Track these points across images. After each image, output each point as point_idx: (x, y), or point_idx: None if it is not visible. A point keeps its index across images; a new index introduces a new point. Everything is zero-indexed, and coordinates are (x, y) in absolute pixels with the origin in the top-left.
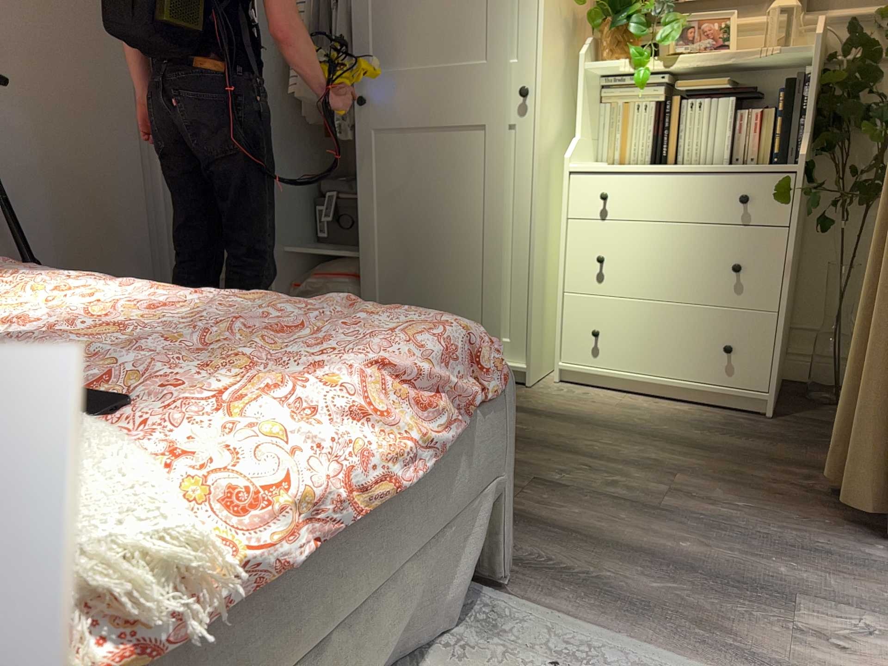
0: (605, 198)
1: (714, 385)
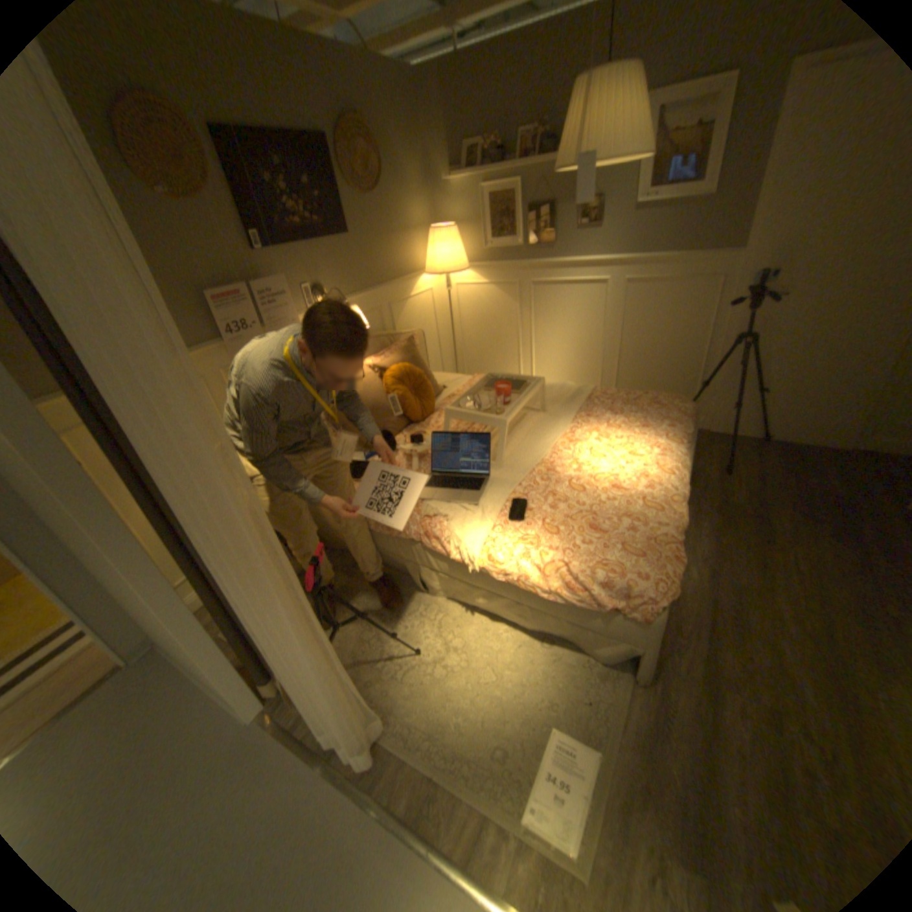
0: None
1: None
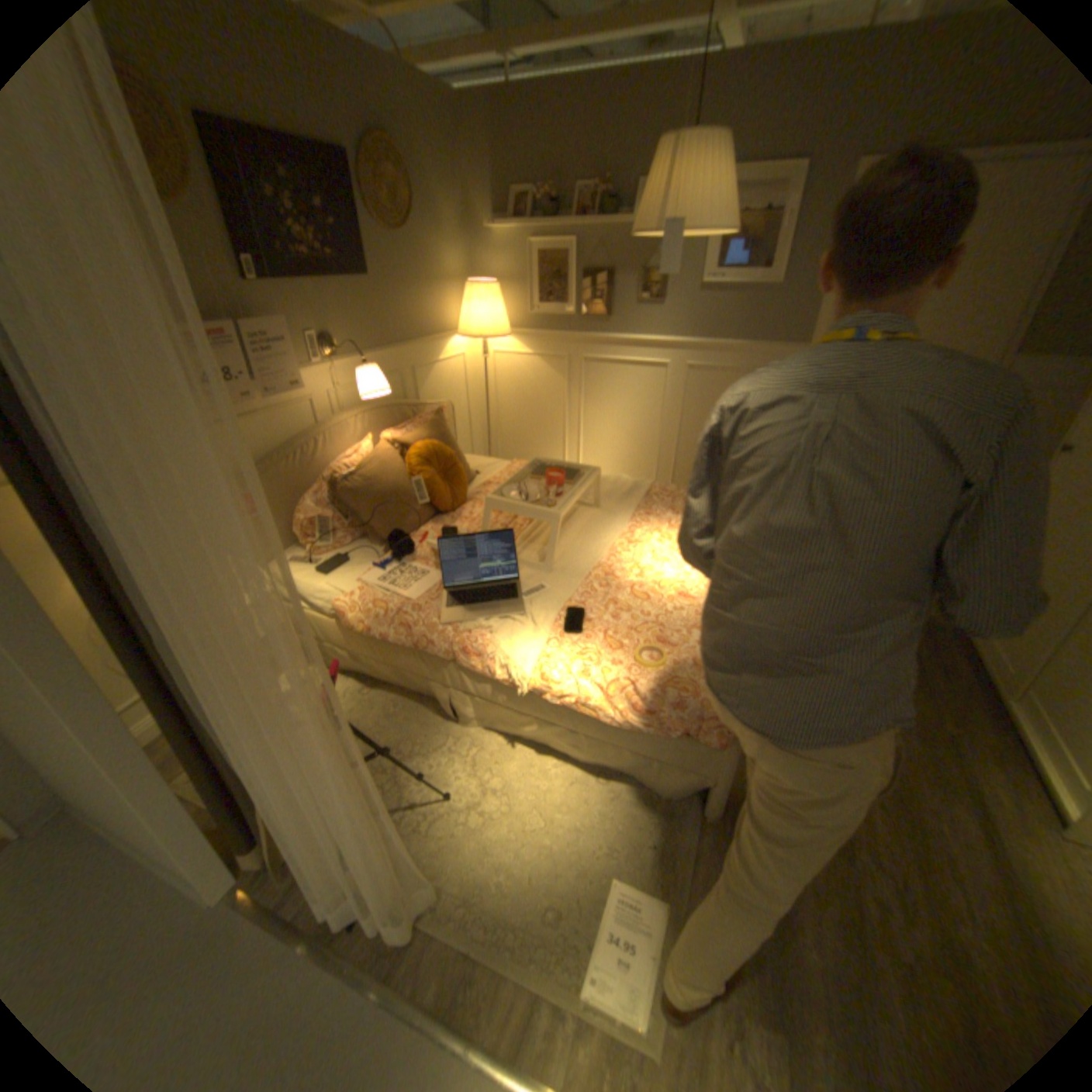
0: None
1: None
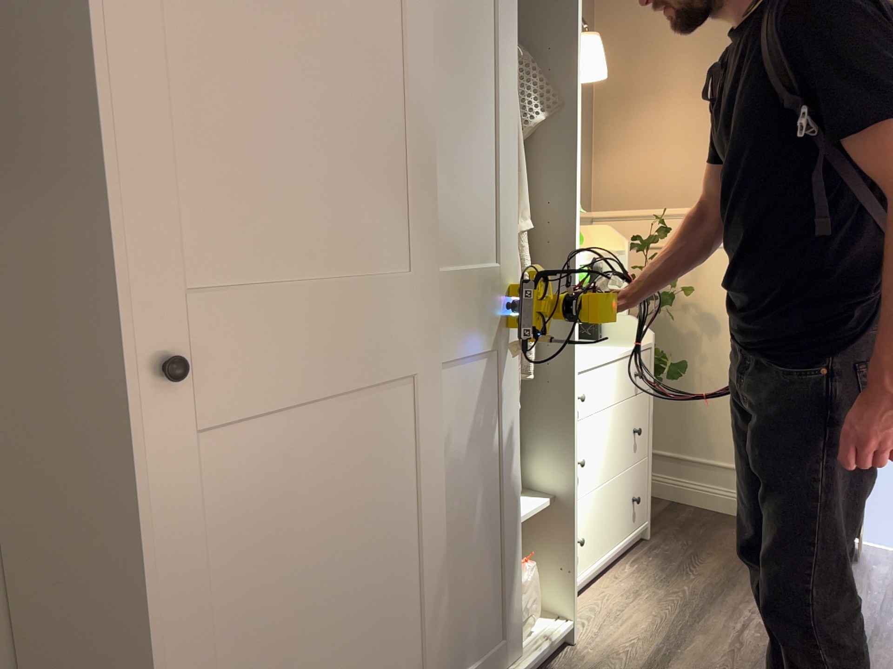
0: (586, 399)
1: (630, 536)
